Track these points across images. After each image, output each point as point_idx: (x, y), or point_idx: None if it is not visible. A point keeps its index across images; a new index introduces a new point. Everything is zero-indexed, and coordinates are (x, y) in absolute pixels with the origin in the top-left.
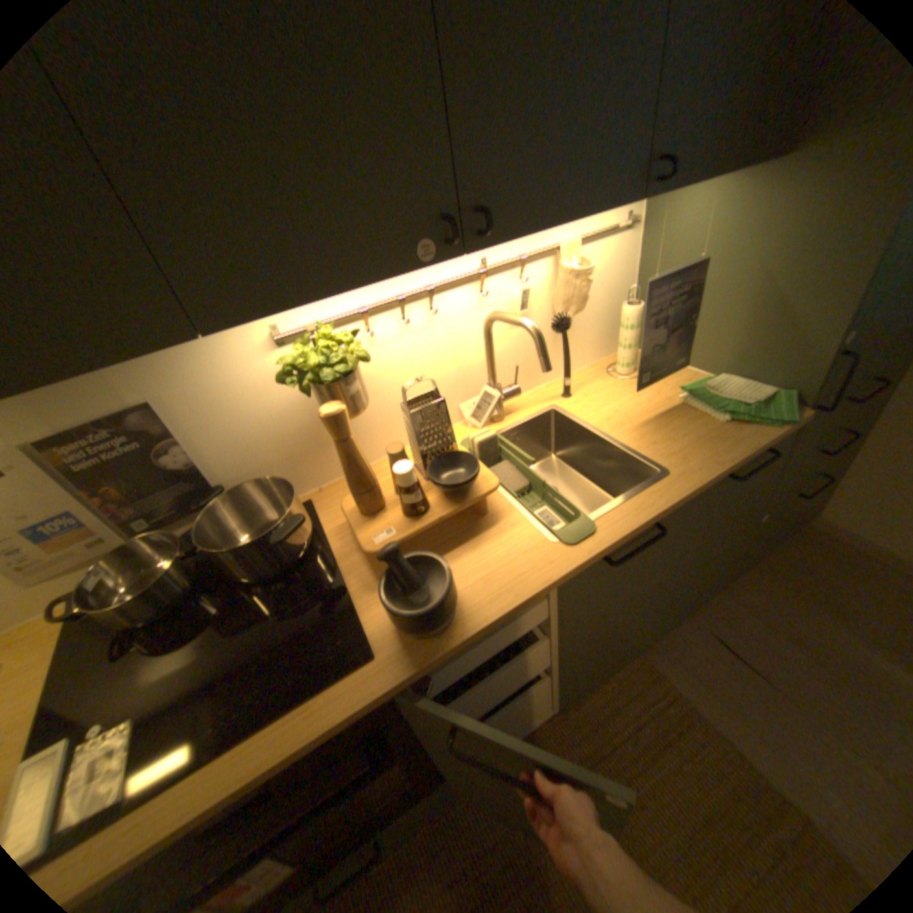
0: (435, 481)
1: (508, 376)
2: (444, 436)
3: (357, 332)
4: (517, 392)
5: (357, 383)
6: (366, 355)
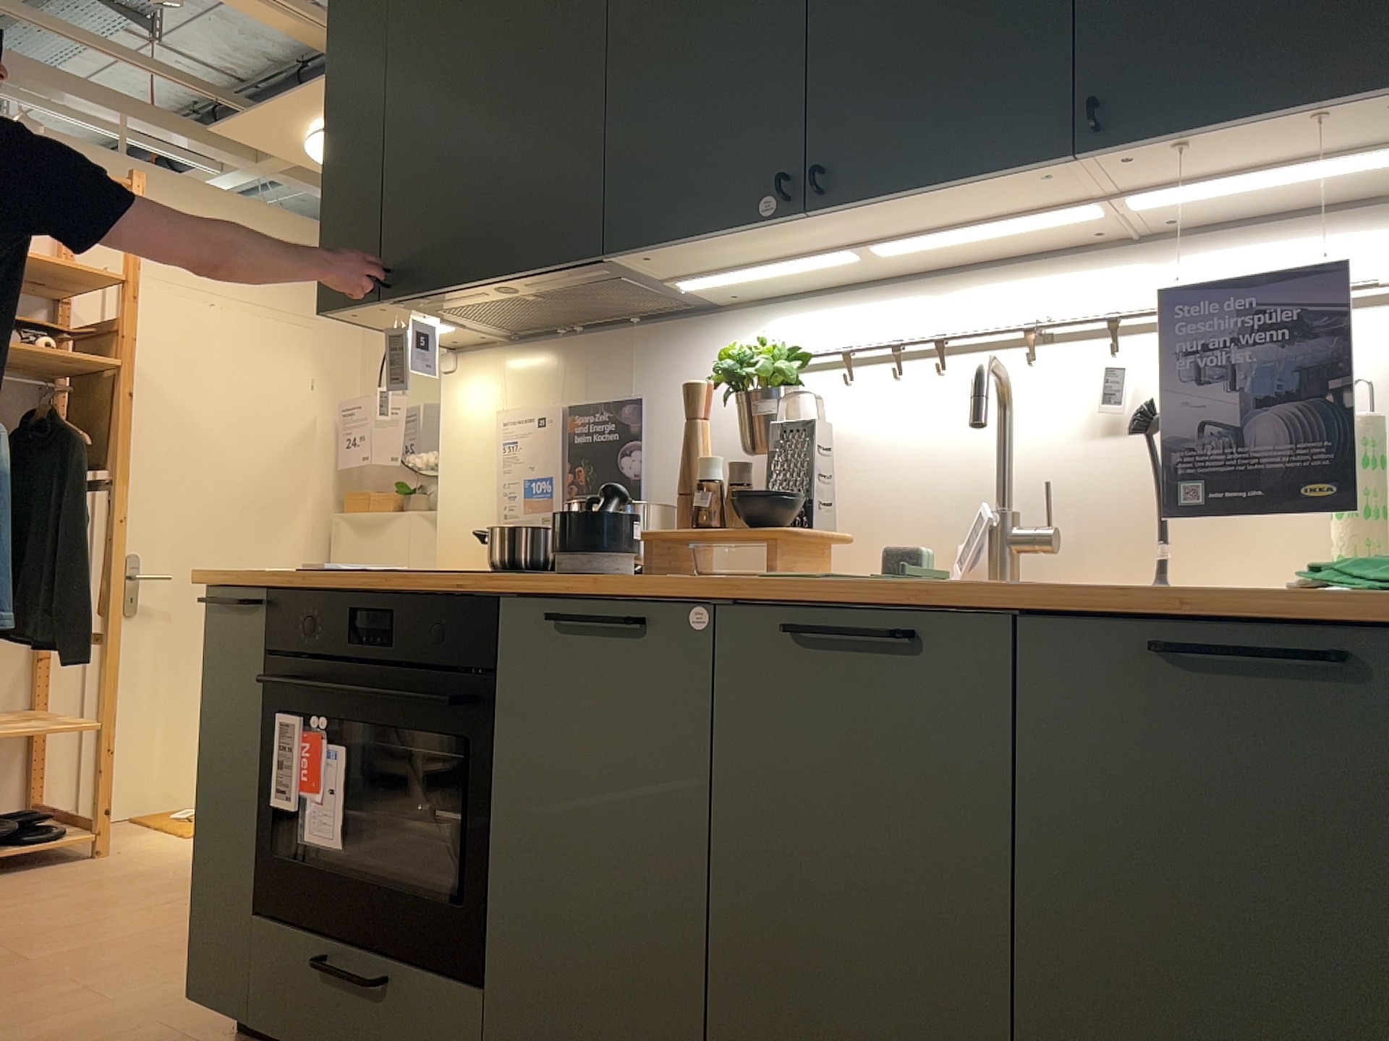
0: (741, 503)
1: (1075, 530)
2: (802, 473)
3: (811, 358)
4: (1045, 538)
5: (771, 402)
6: (789, 369)
